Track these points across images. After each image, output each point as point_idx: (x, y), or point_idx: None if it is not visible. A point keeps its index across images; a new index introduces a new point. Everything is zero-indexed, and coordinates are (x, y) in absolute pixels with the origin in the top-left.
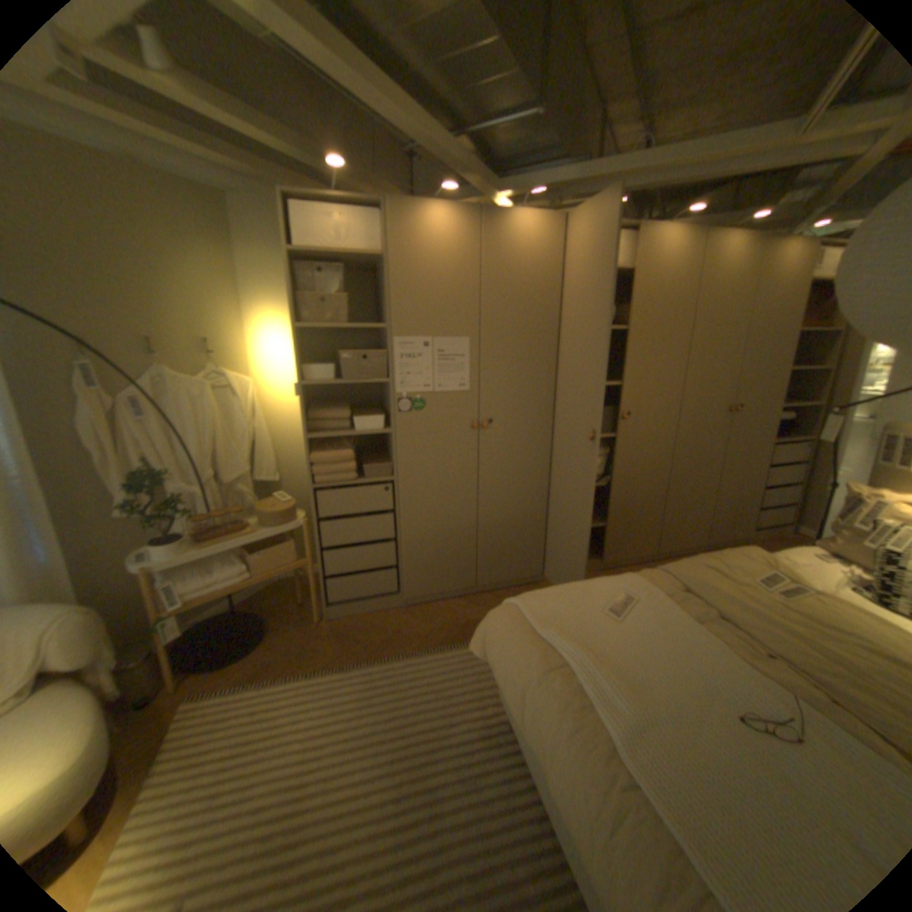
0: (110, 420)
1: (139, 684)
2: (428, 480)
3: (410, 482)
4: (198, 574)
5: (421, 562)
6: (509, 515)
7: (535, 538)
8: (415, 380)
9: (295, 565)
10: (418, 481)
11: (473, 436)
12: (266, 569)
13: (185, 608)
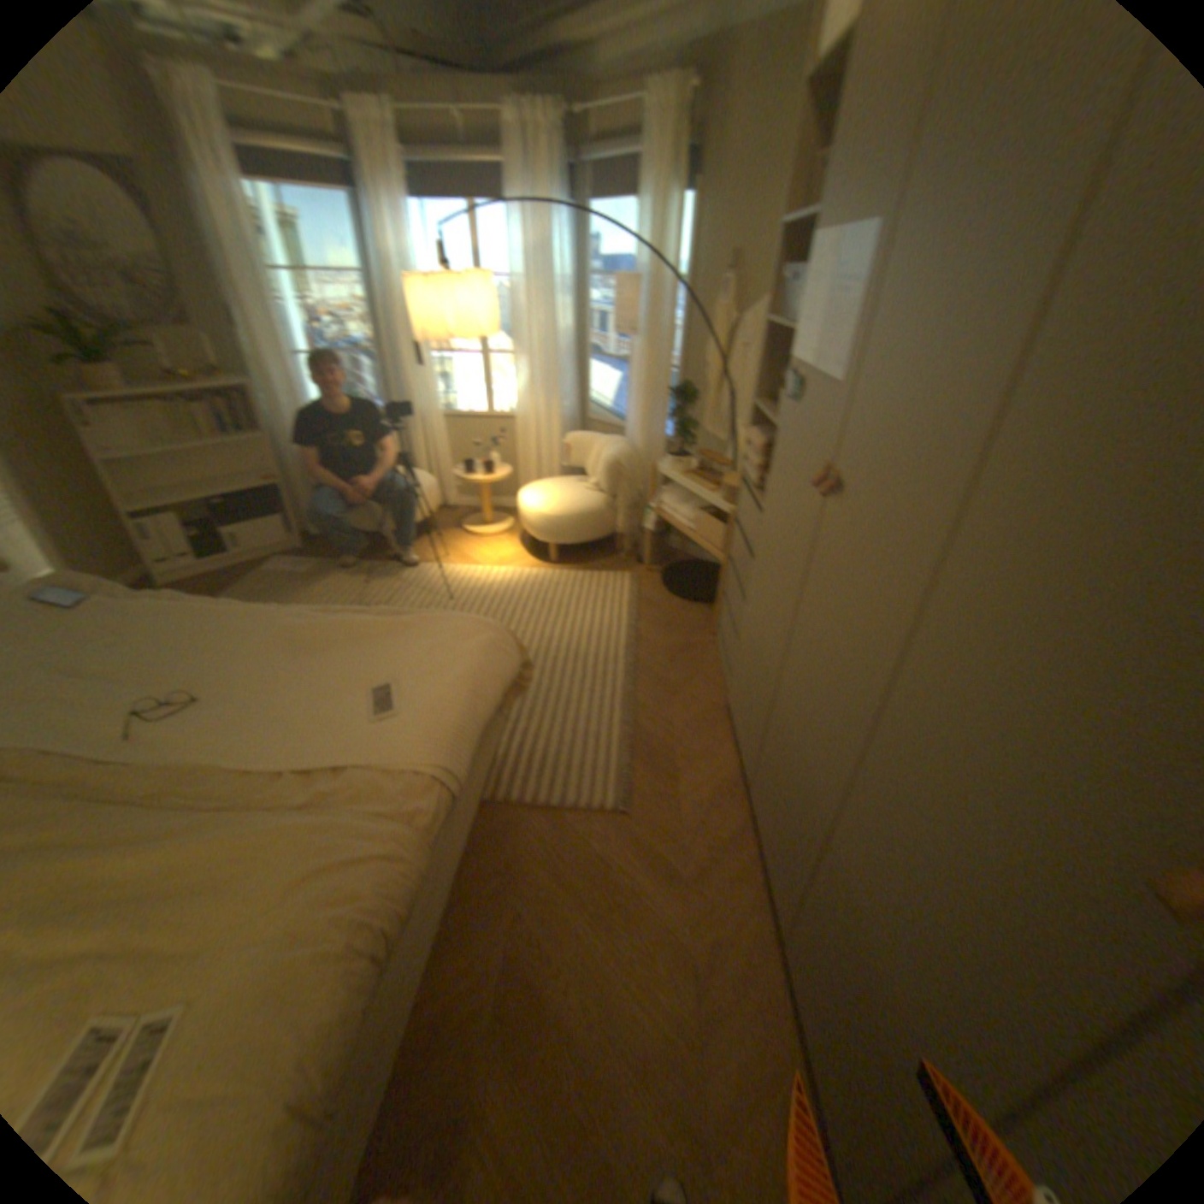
0: (731, 339)
1: (639, 546)
2: (770, 544)
3: (762, 530)
4: (678, 499)
5: (740, 666)
6: (796, 737)
7: (800, 853)
8: (806, 333)
9: (714, 552)
10: (766, 536)
11: (816, 505)
12: (700, 534)
13: (657, 514)
